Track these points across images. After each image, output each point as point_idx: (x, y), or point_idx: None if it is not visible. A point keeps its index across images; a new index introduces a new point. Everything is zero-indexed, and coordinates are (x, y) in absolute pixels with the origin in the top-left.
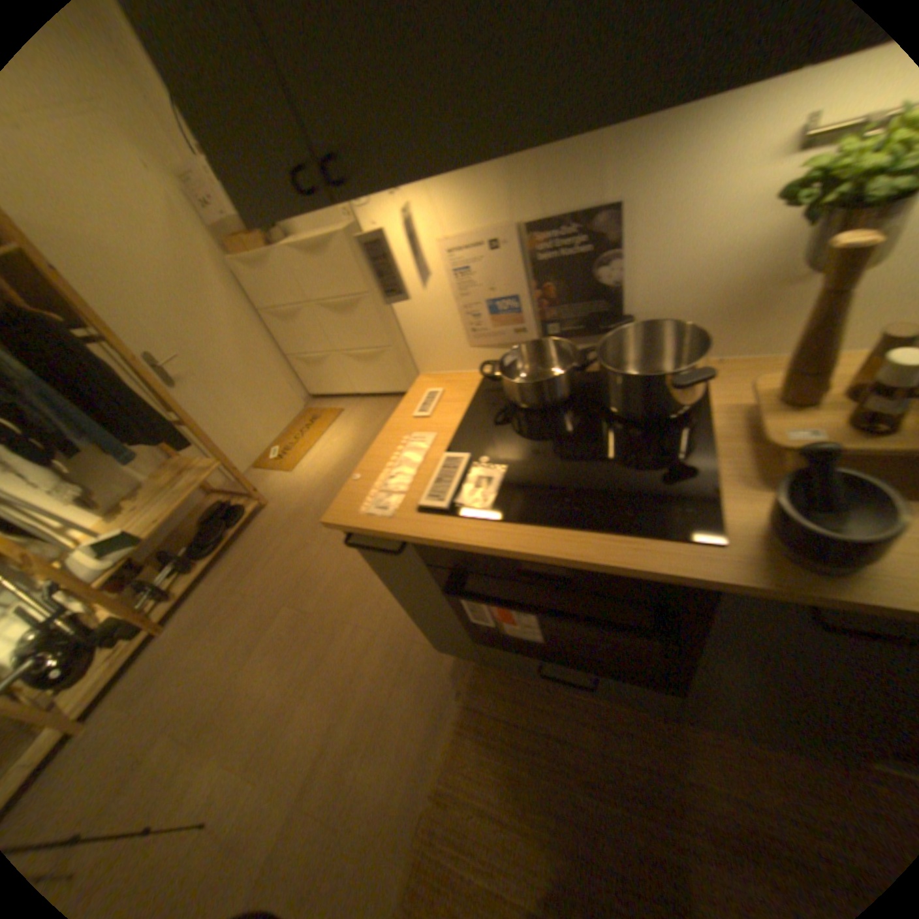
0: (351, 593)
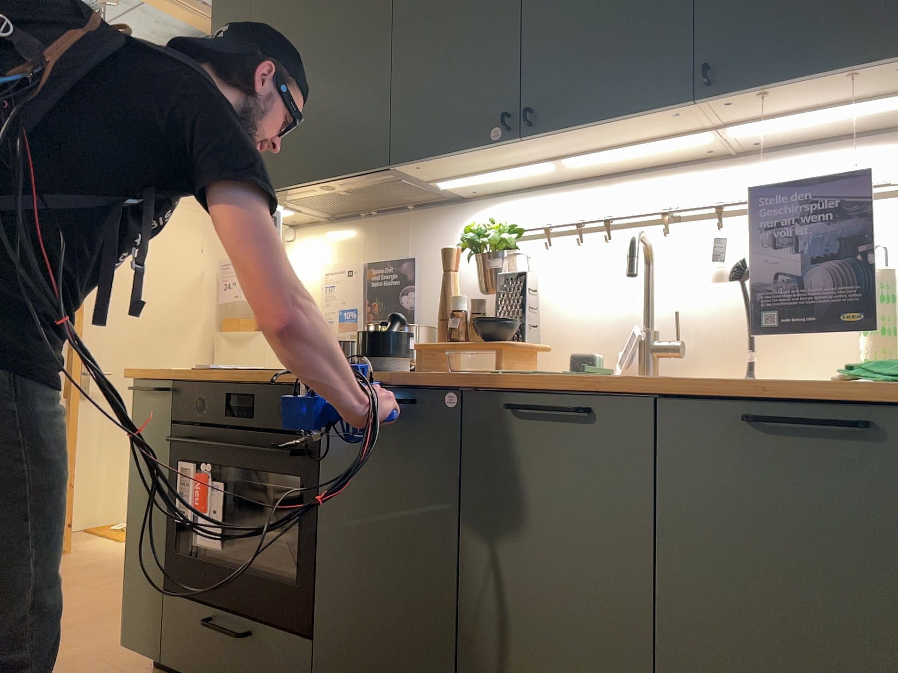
0: (80, 620)
